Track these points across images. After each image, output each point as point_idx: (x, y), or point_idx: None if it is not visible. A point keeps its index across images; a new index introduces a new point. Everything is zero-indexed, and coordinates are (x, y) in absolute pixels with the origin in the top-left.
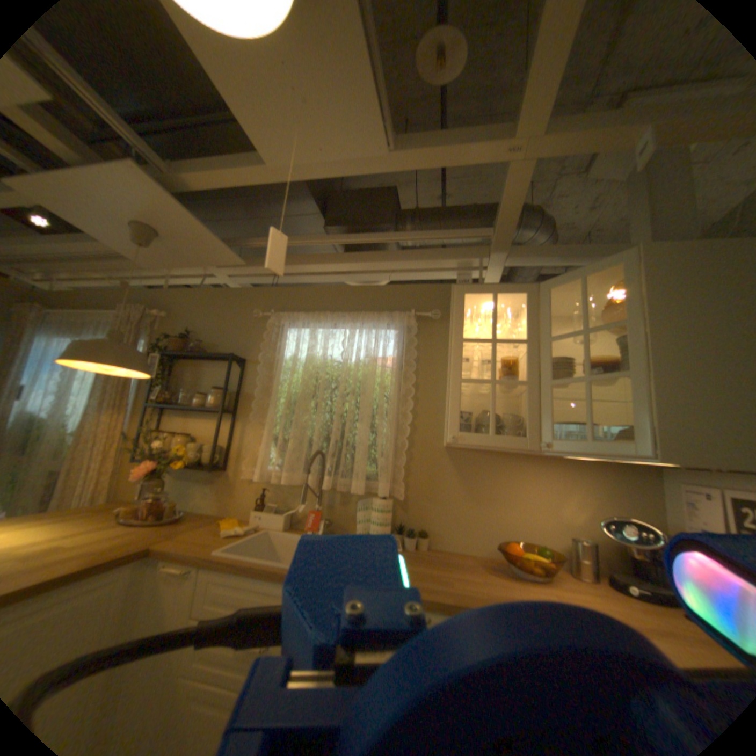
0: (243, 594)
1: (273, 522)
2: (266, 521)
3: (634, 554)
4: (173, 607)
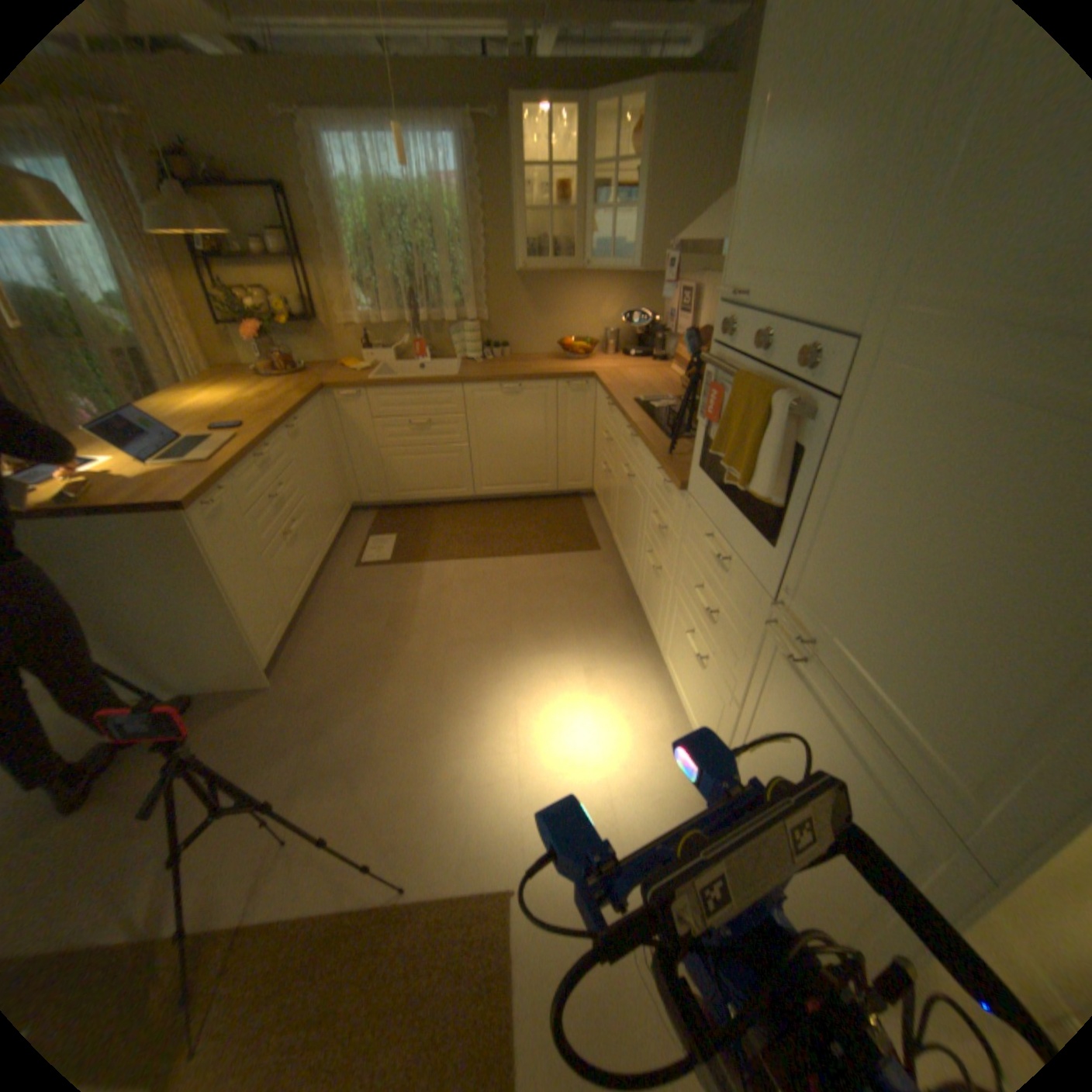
0: (402, 398)
1: (384, 358)
2: (377, 358)
3: (638, 333)
4: (356, 416)
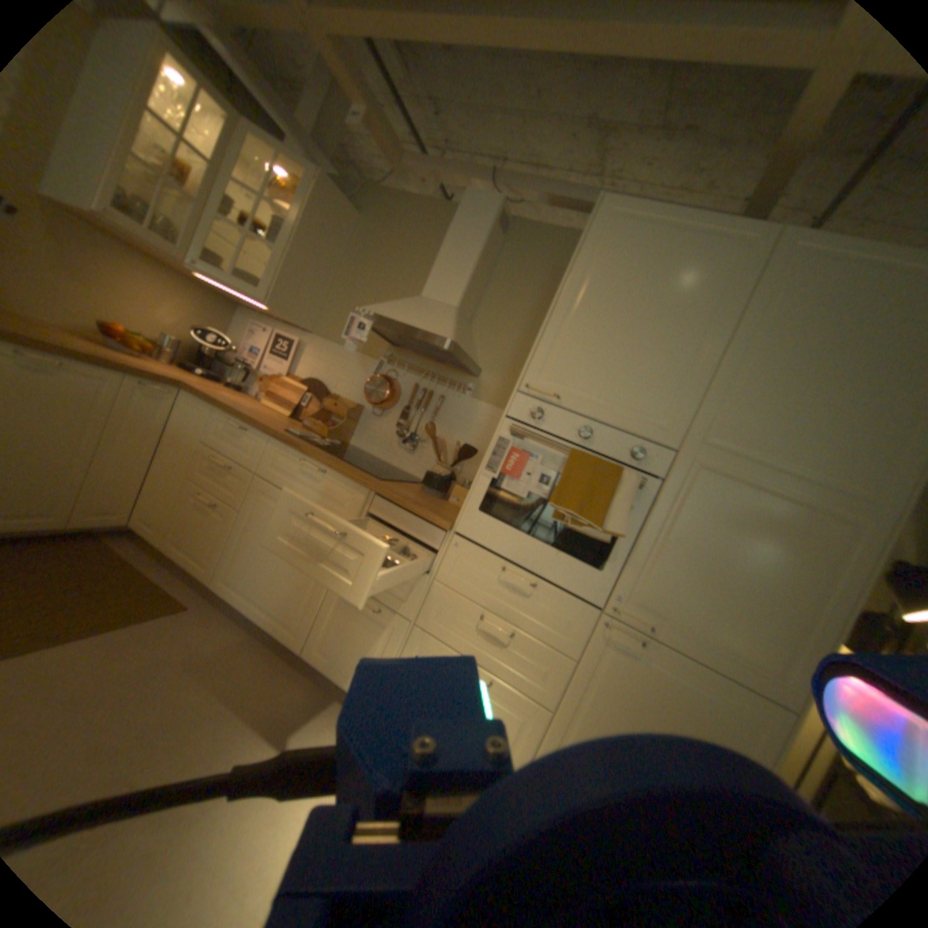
0: None
1: None
2: None
3: (198, 353)
4: None
